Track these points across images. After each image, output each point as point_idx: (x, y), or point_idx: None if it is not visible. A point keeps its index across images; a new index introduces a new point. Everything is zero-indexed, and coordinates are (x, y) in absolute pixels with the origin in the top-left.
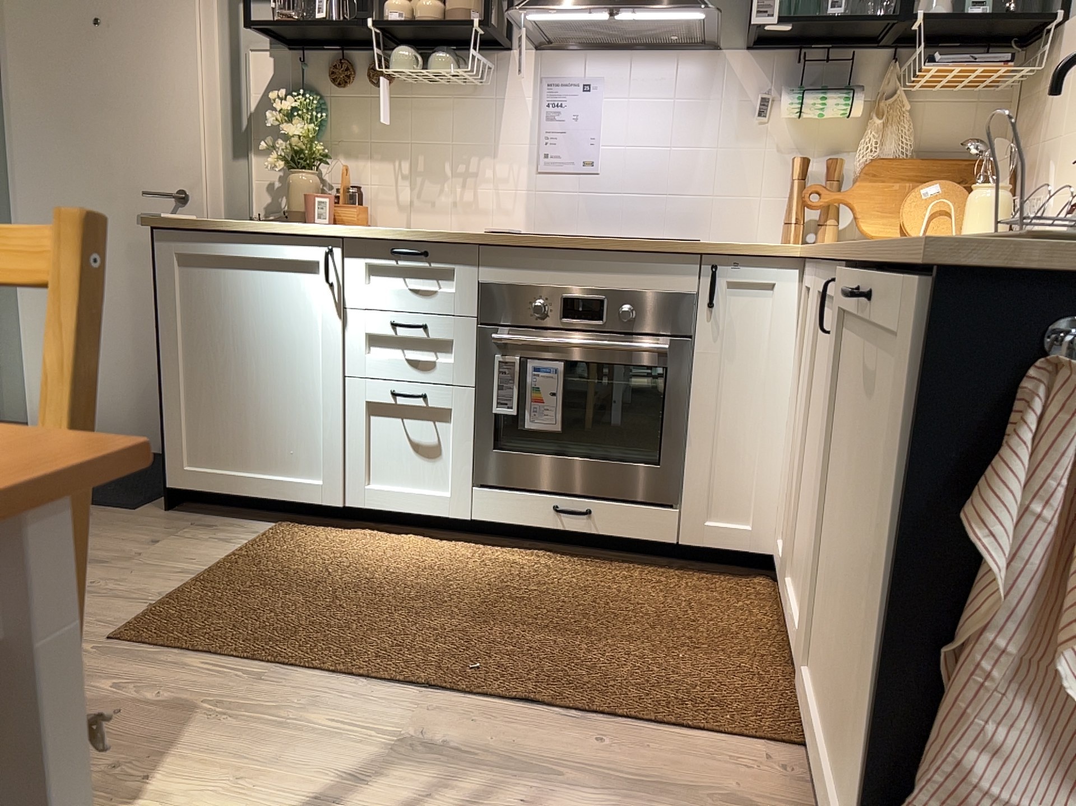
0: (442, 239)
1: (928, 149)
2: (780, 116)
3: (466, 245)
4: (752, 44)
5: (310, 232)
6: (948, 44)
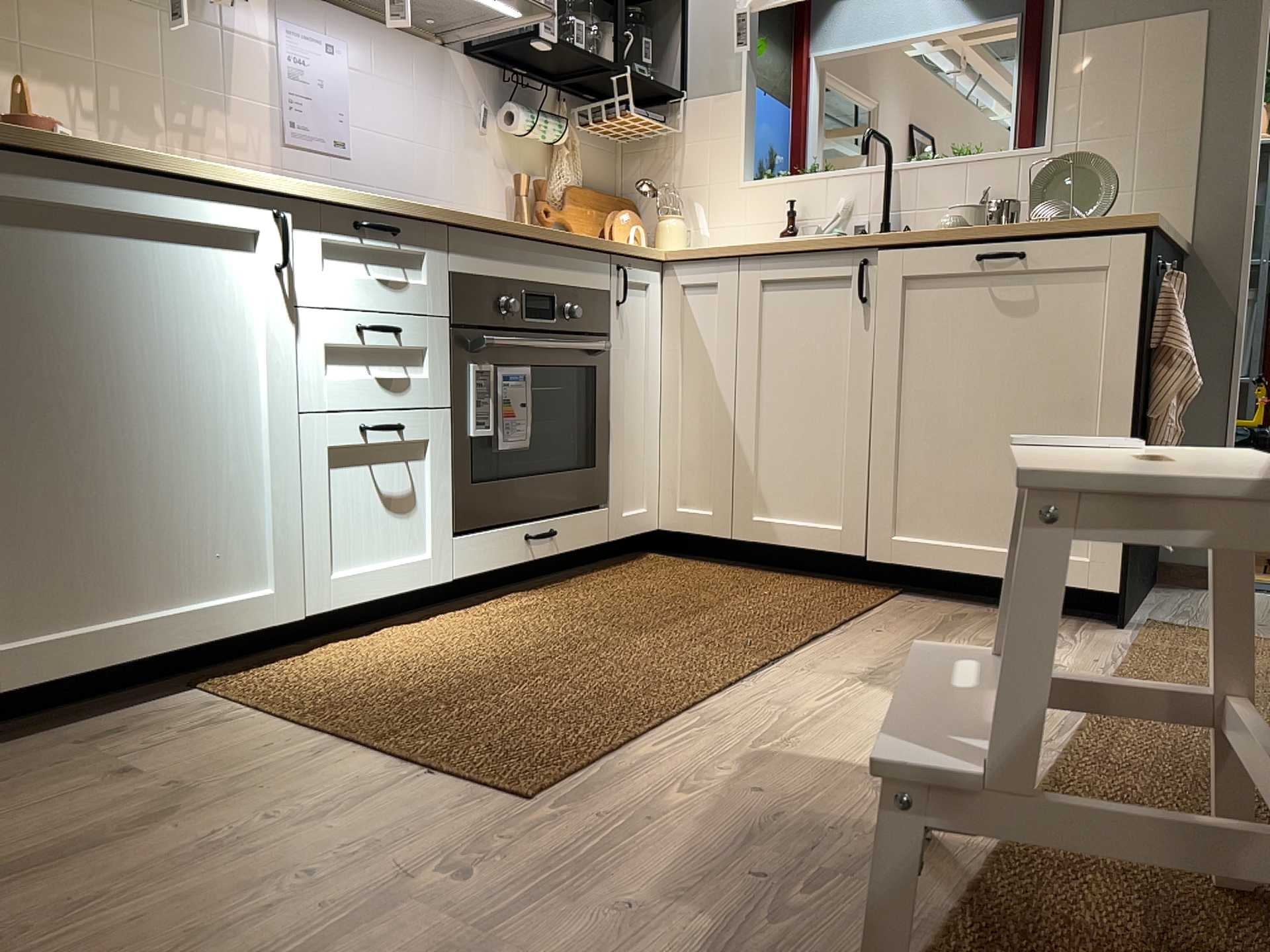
0: (419, 213)
1: (583, 183)
2: (517, 132)
3: (439, 225)
4: (480, 54)
5: (253, 184)
6: (593, 96)
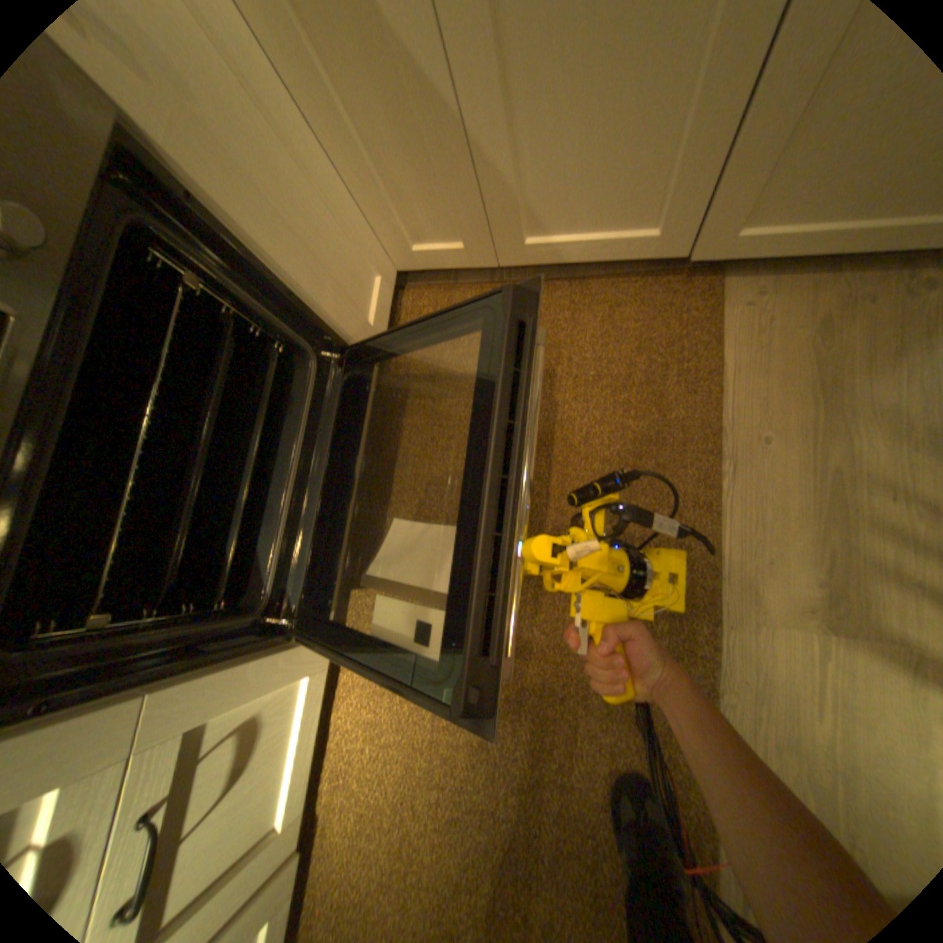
0: None
1: None
2: None
3: None
4: None
5: None
6: None
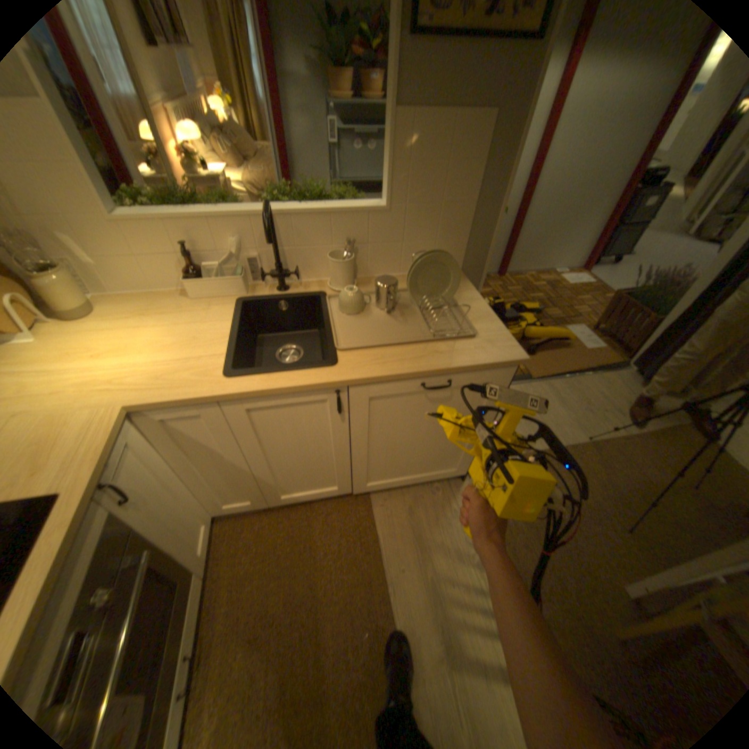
0: None
1: None
2: None
3: None
4: None
5: None
6: None
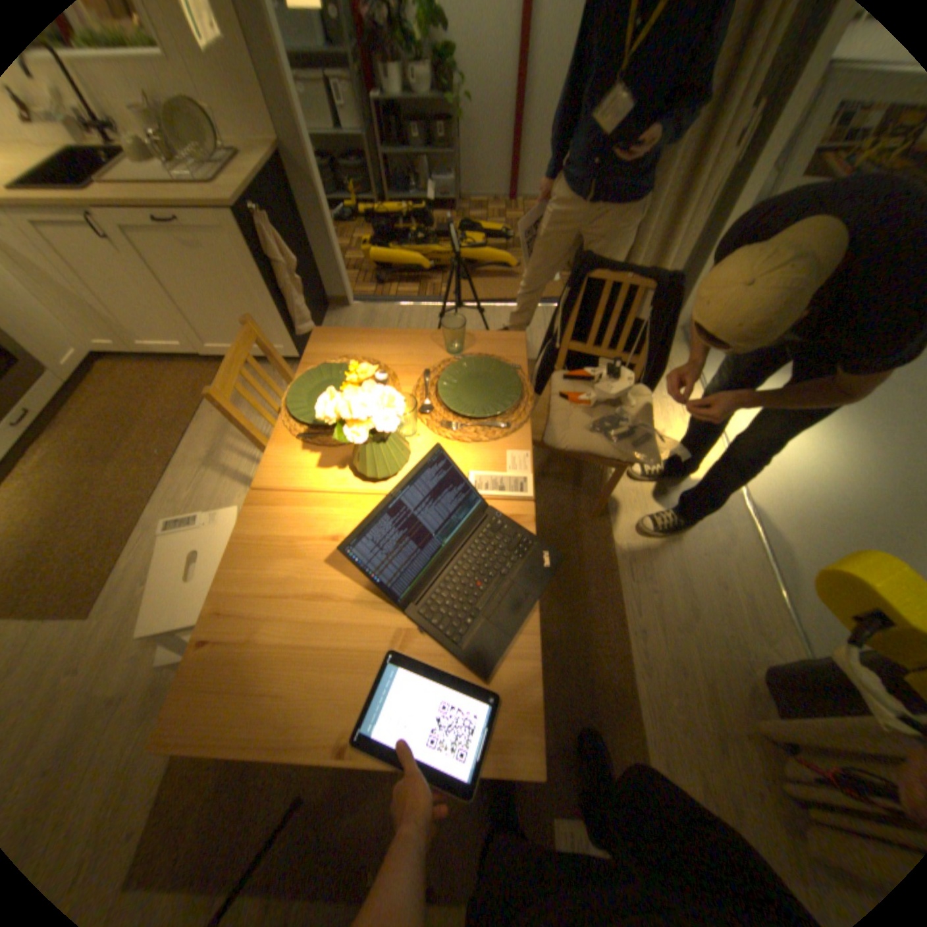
0: None
1: None
2: None
3: None
4: None
5: None
6: None
